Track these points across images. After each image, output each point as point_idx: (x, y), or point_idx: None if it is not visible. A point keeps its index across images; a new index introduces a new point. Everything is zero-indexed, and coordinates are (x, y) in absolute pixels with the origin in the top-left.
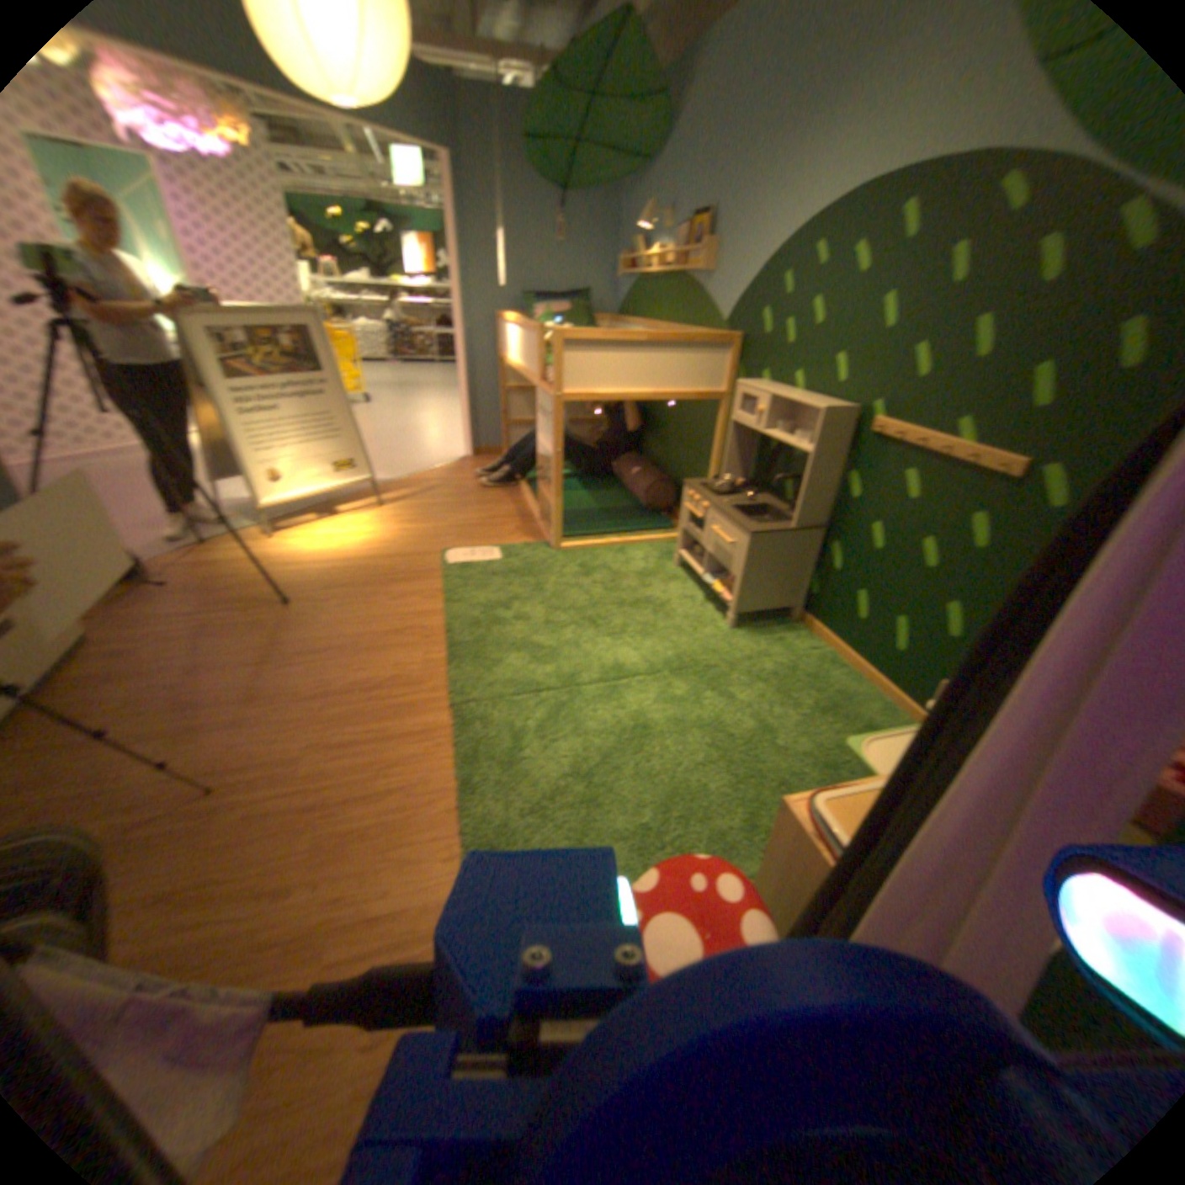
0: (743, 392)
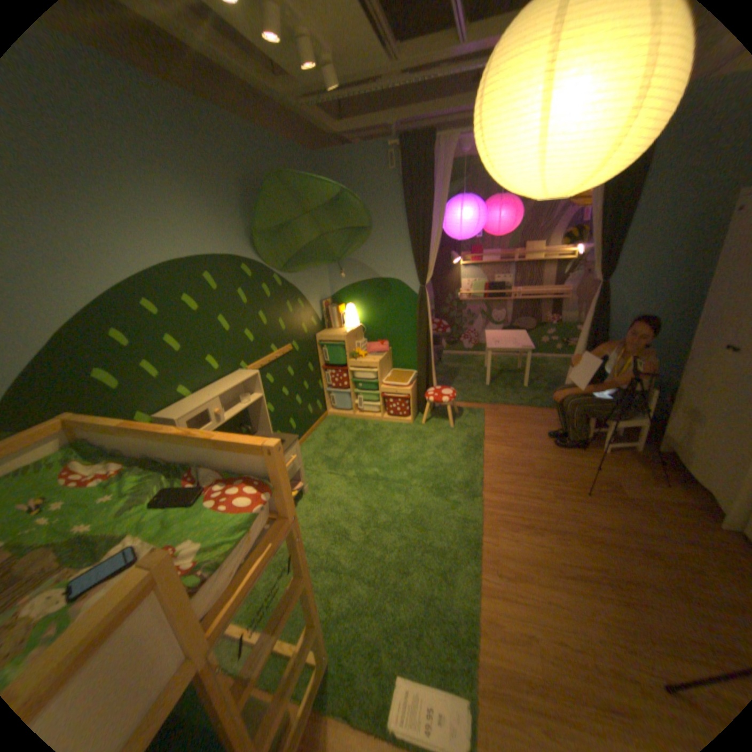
0: (190, 417)
